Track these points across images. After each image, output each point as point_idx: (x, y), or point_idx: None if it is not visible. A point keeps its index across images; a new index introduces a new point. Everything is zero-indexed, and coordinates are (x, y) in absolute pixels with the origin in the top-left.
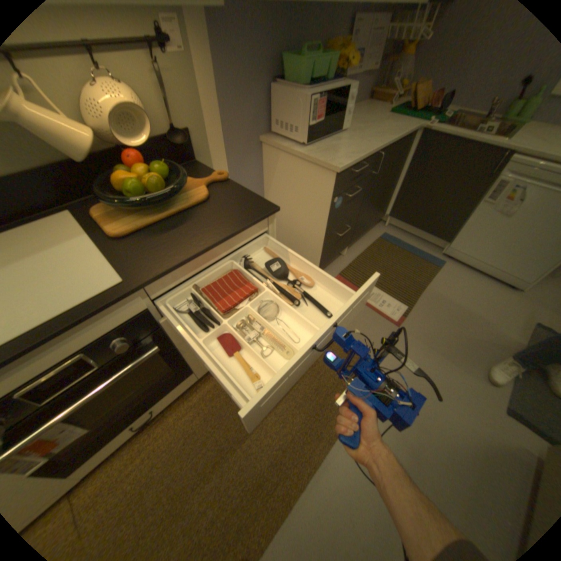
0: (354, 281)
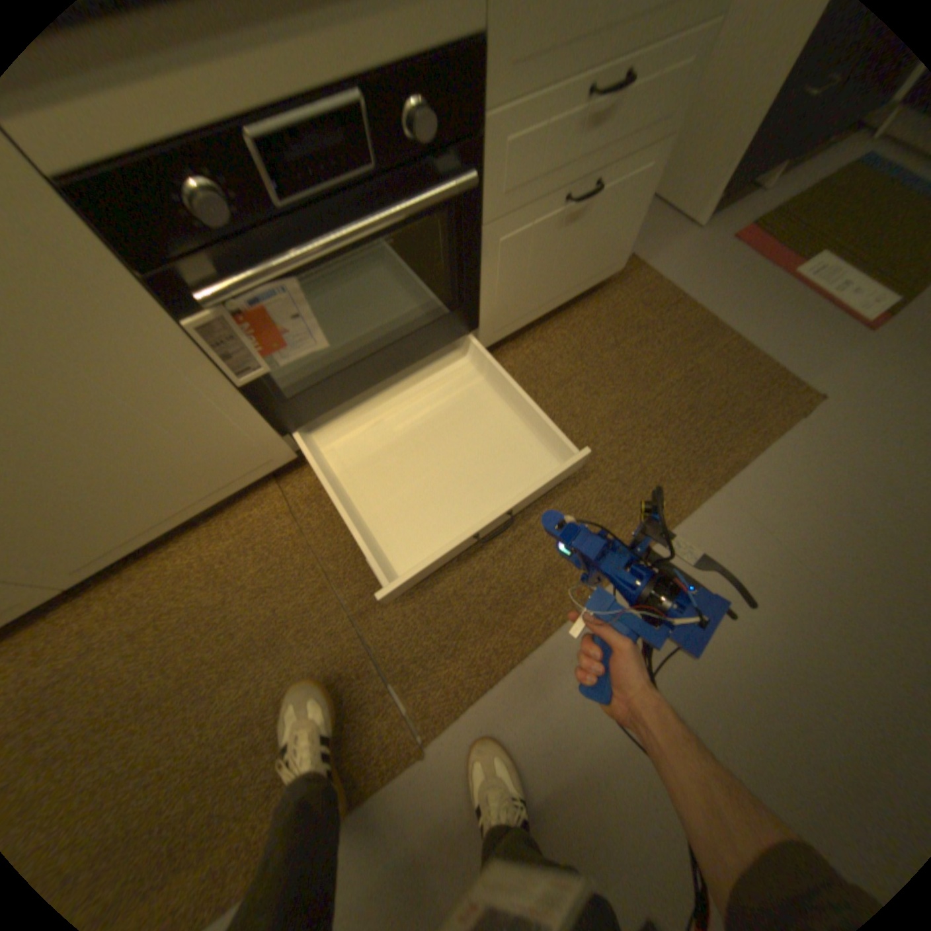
0: (786, 239)
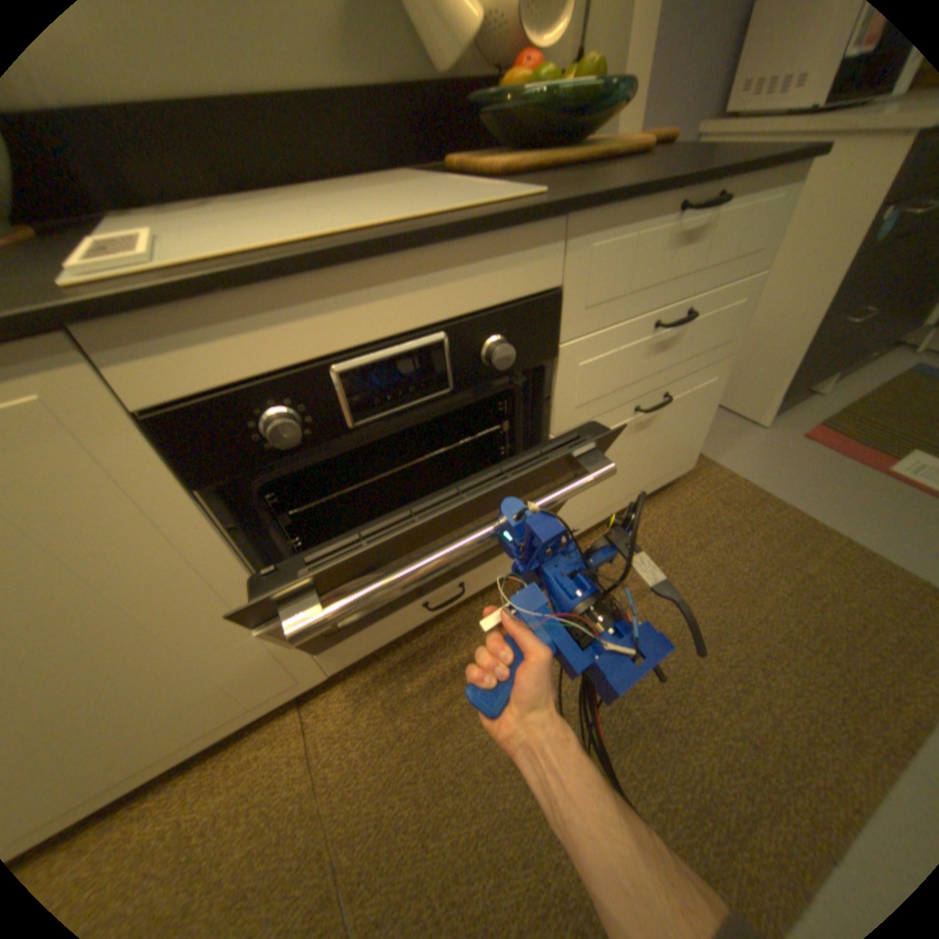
0: (865, 439)
